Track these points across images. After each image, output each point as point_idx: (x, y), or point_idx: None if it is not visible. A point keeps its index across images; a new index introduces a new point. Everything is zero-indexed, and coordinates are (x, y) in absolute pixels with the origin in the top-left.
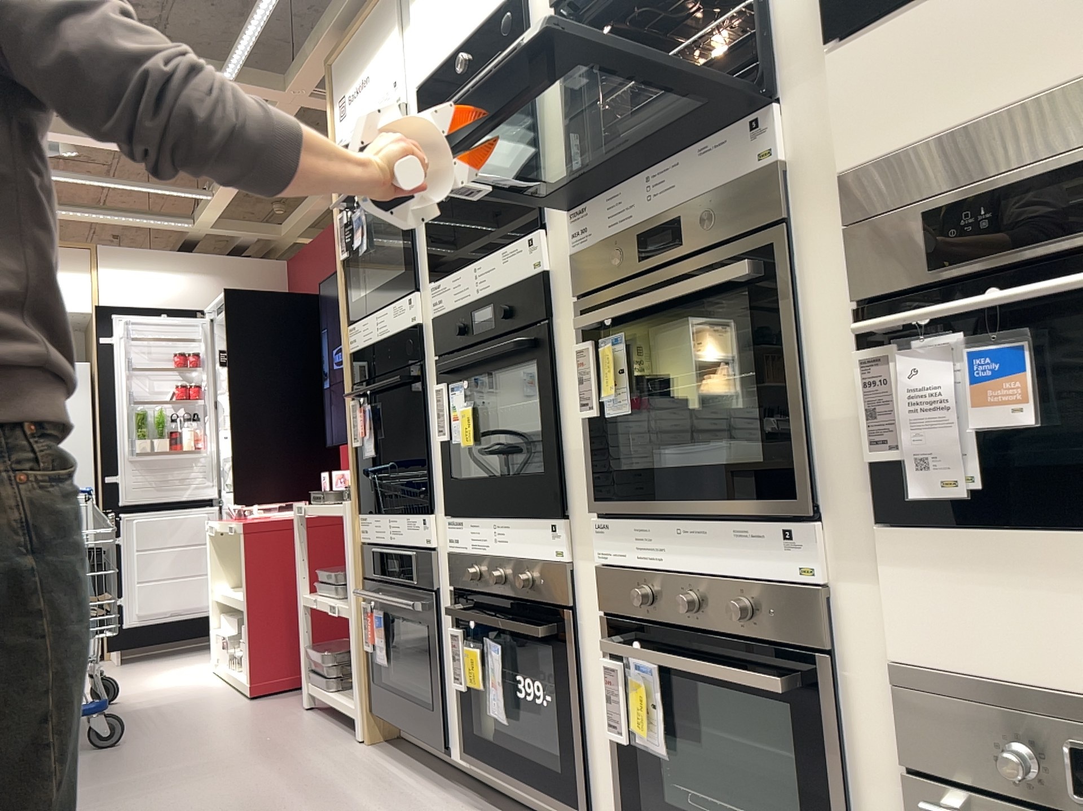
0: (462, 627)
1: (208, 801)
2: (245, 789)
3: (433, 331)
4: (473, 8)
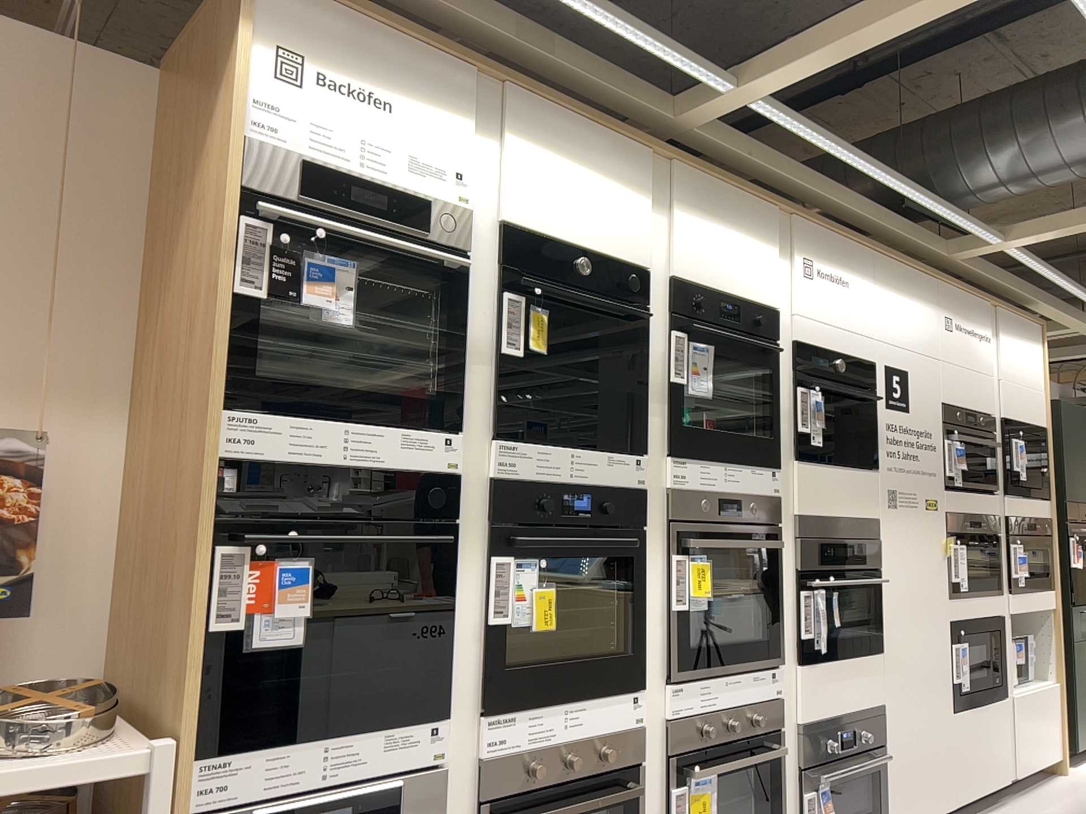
0: None
1: None
2: None
3: (485, 489)
4: (600, 239)
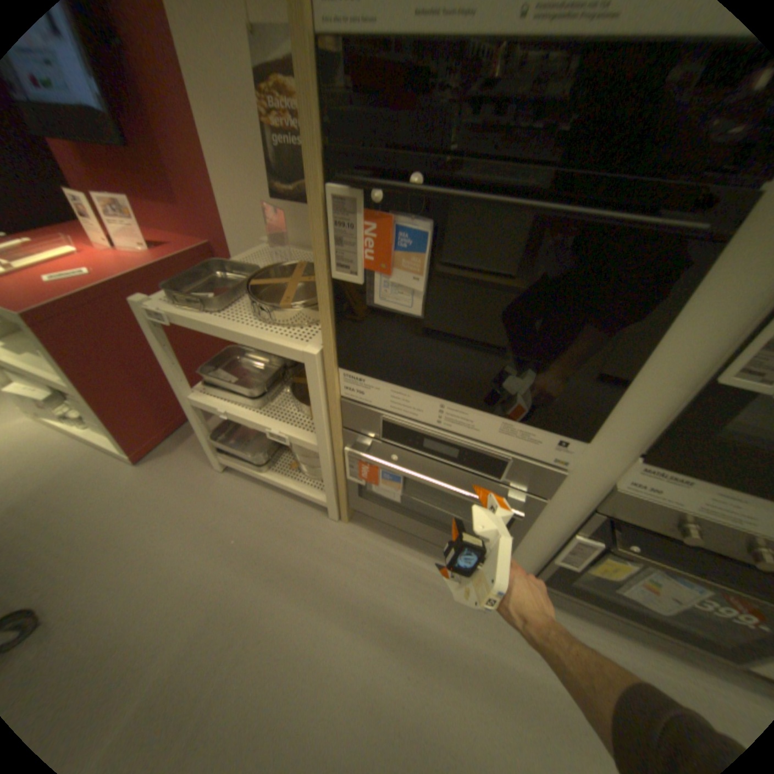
0: (608, 539)
1: (292, 705)
2: (308, 657)
3: None
4: None
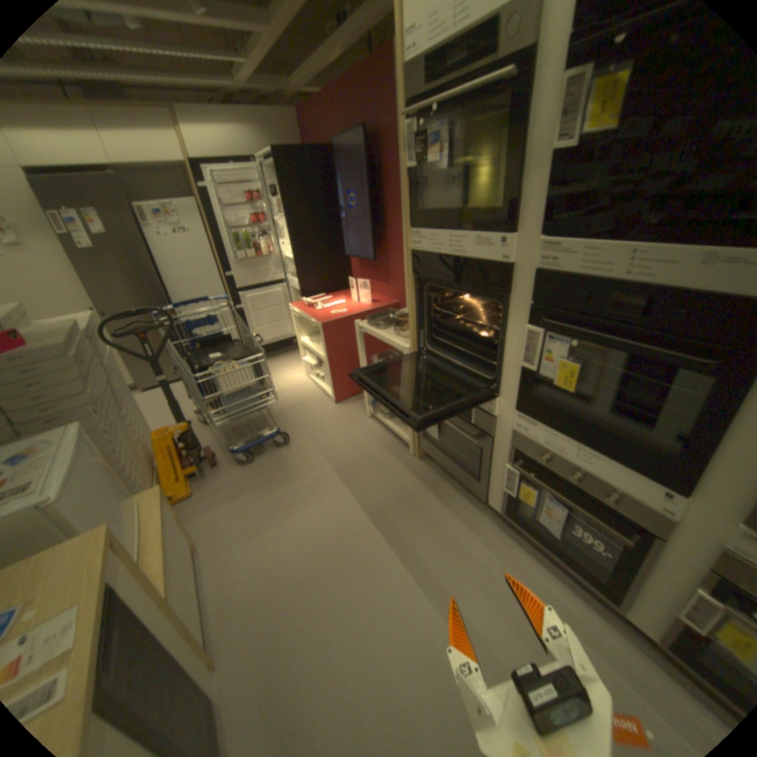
0: (521, 470)
1: (359, 509)
2: (372, 499)
3: (531, 277)
4: None
